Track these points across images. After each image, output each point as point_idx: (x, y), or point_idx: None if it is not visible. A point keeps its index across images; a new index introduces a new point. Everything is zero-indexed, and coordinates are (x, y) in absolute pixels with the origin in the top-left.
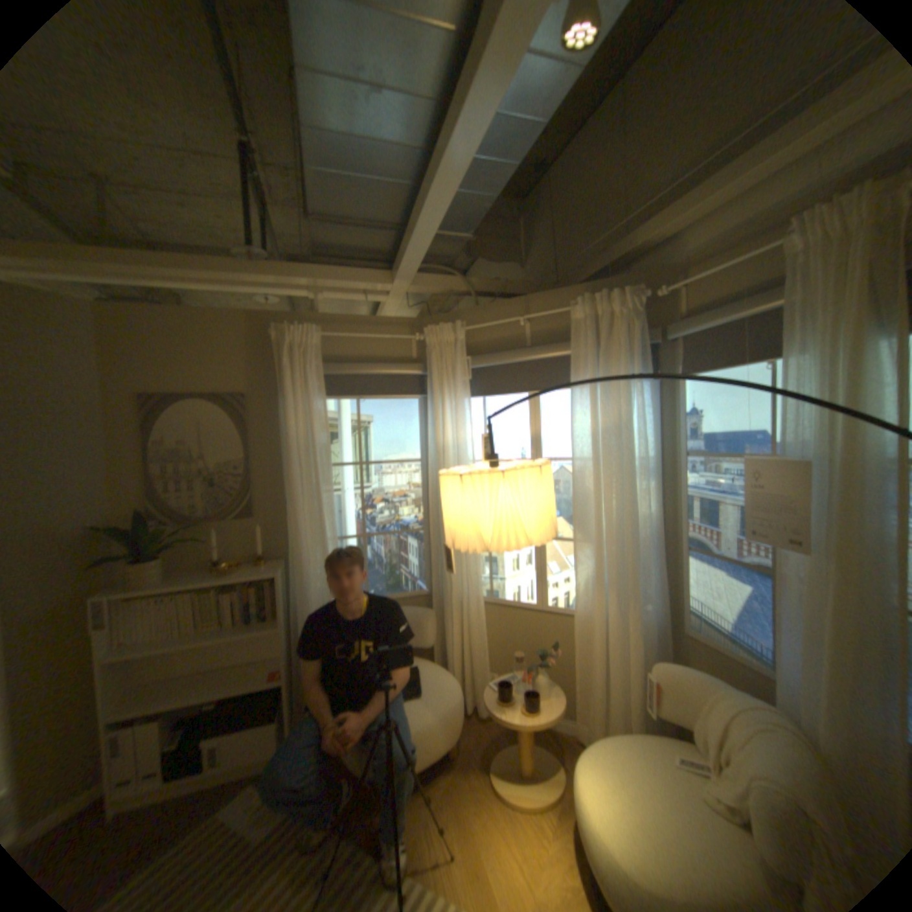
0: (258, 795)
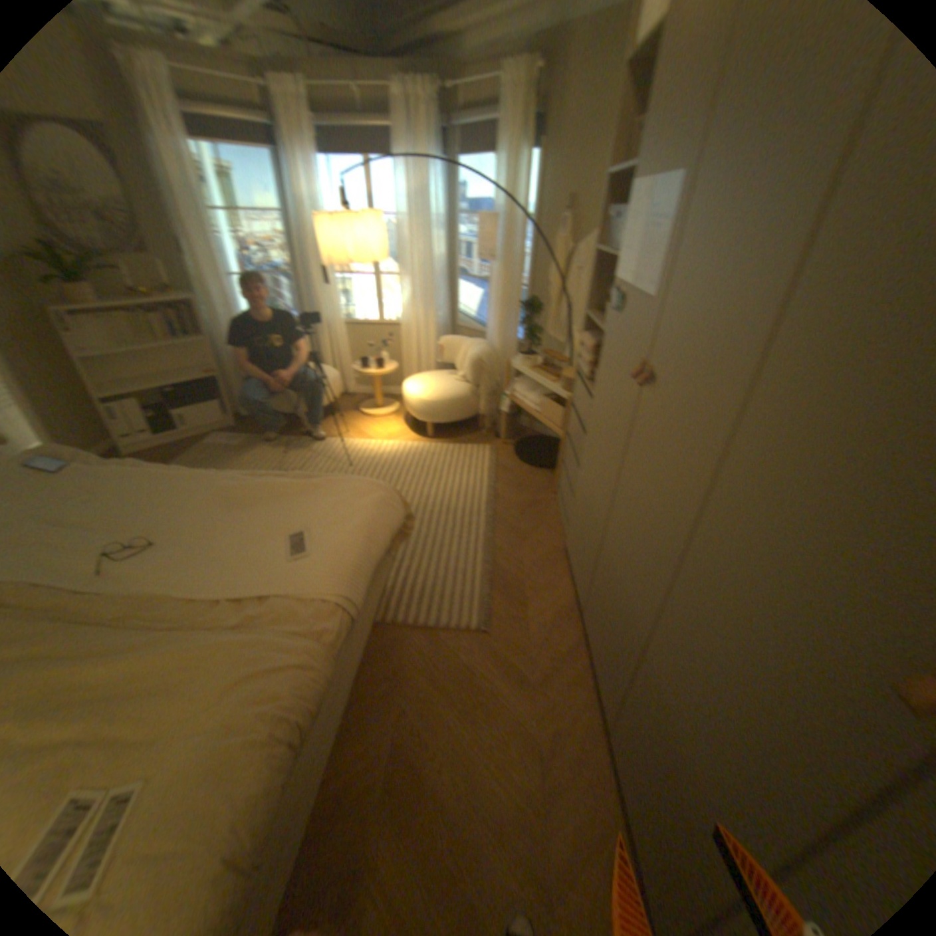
0: (219, 436)
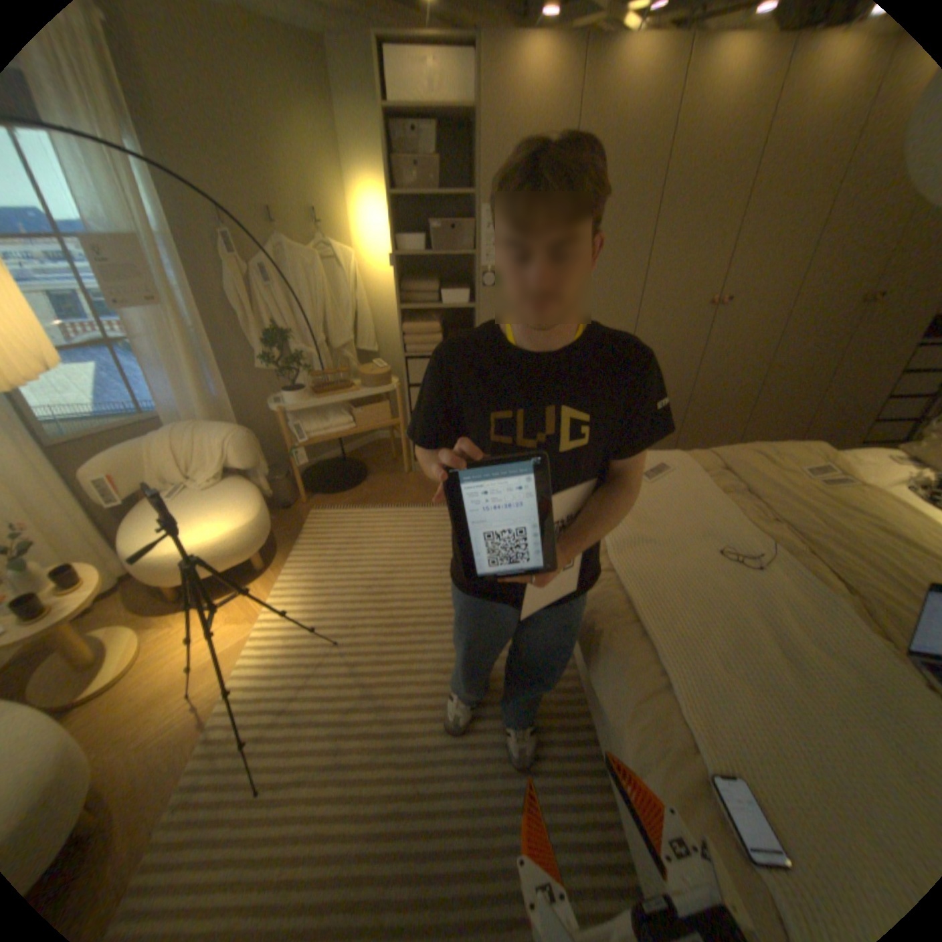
0: None
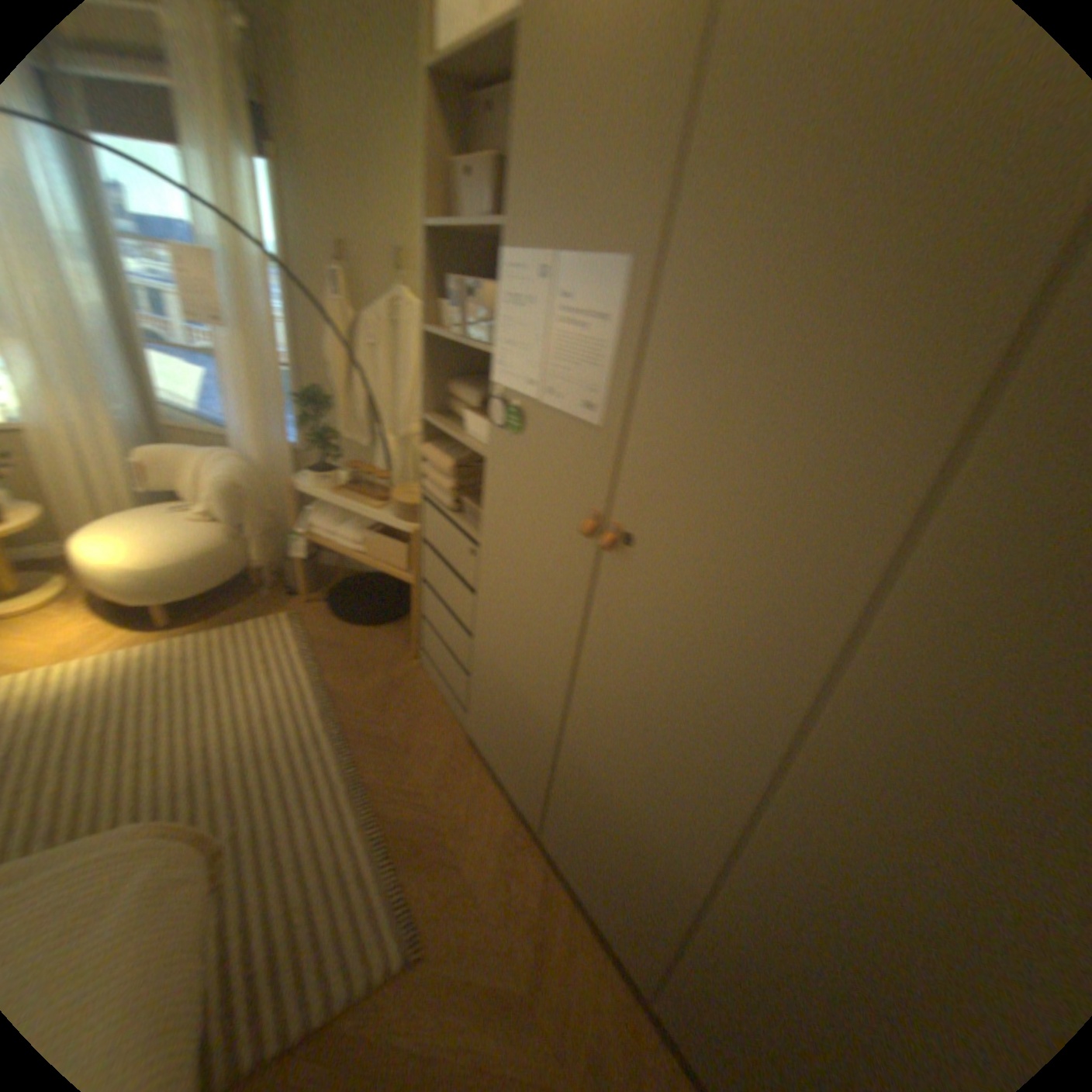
0: None
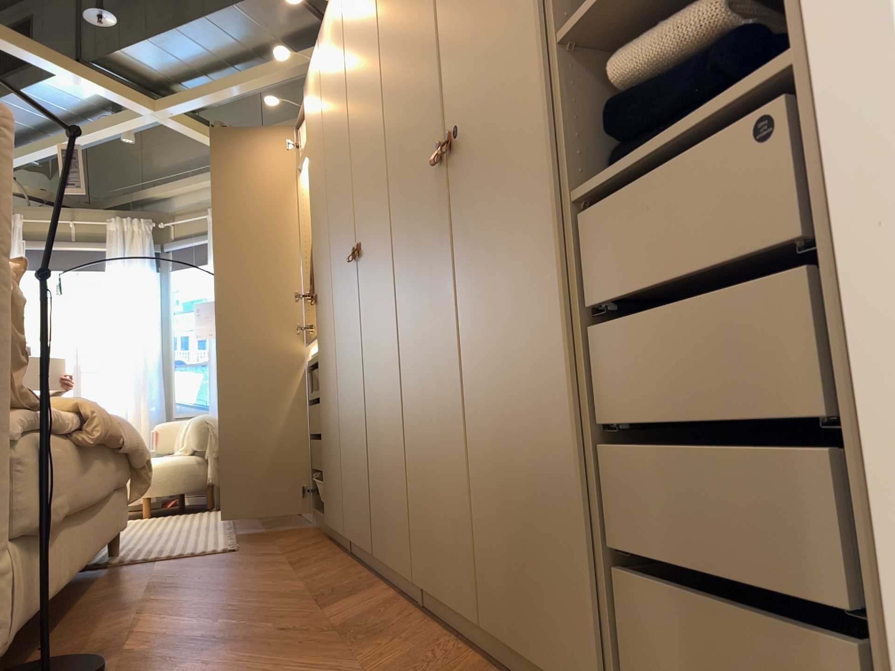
0: None
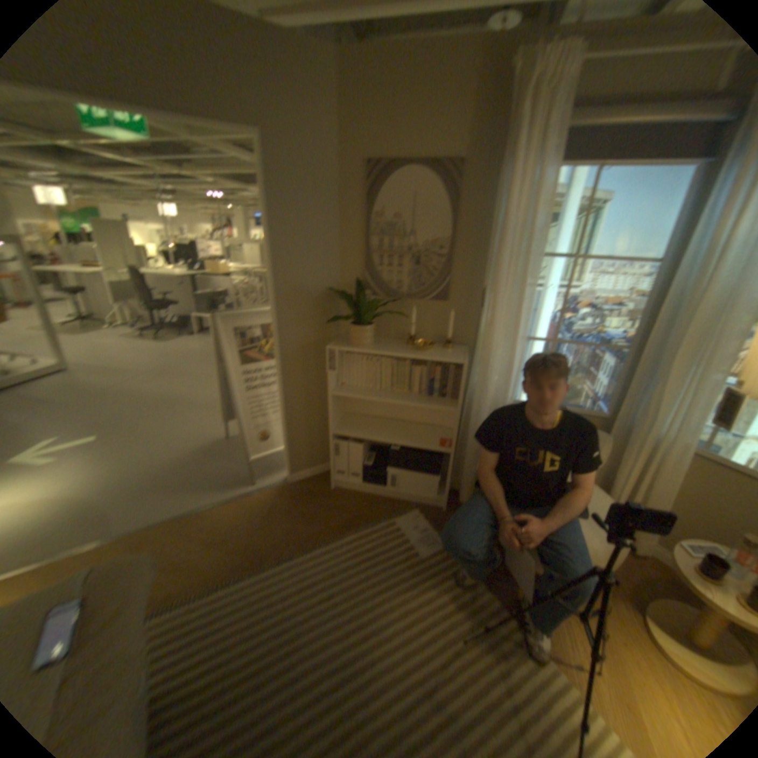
0: (423, 520)
